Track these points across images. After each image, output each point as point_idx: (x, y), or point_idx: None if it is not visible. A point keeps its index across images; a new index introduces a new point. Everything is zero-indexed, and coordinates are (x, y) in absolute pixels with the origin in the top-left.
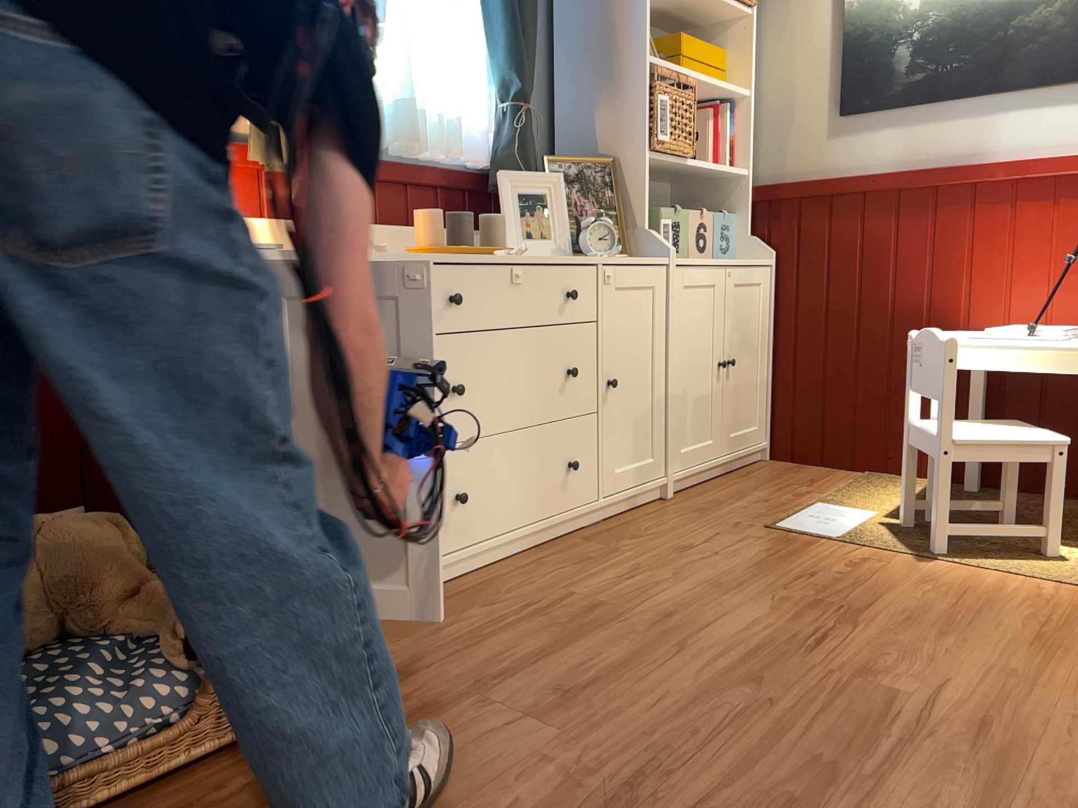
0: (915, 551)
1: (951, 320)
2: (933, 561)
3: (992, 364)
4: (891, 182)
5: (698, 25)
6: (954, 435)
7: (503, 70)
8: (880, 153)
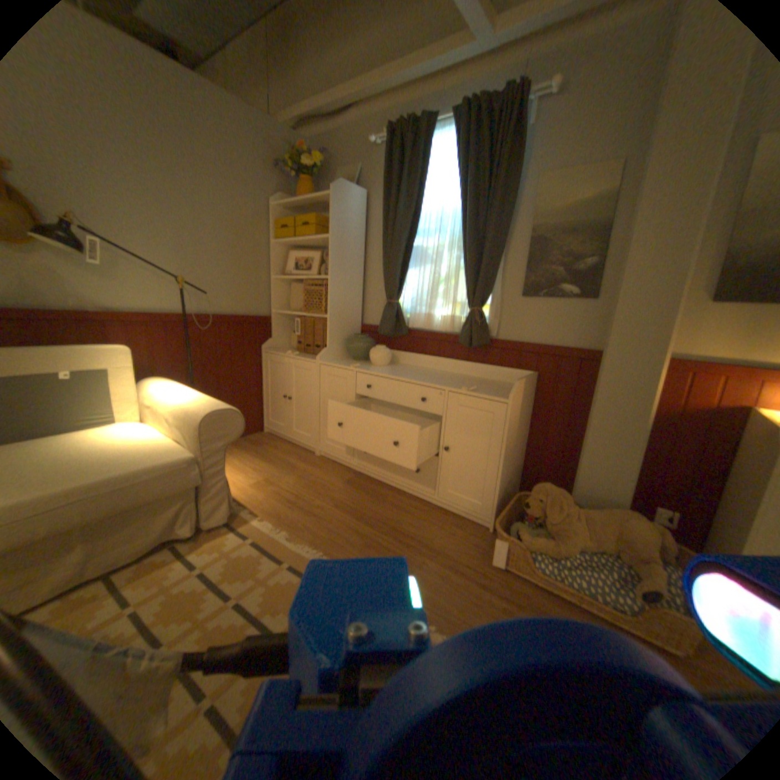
0: None
1: None
2: None
3: None
4: None
5: None
6: None
7: None
8: None
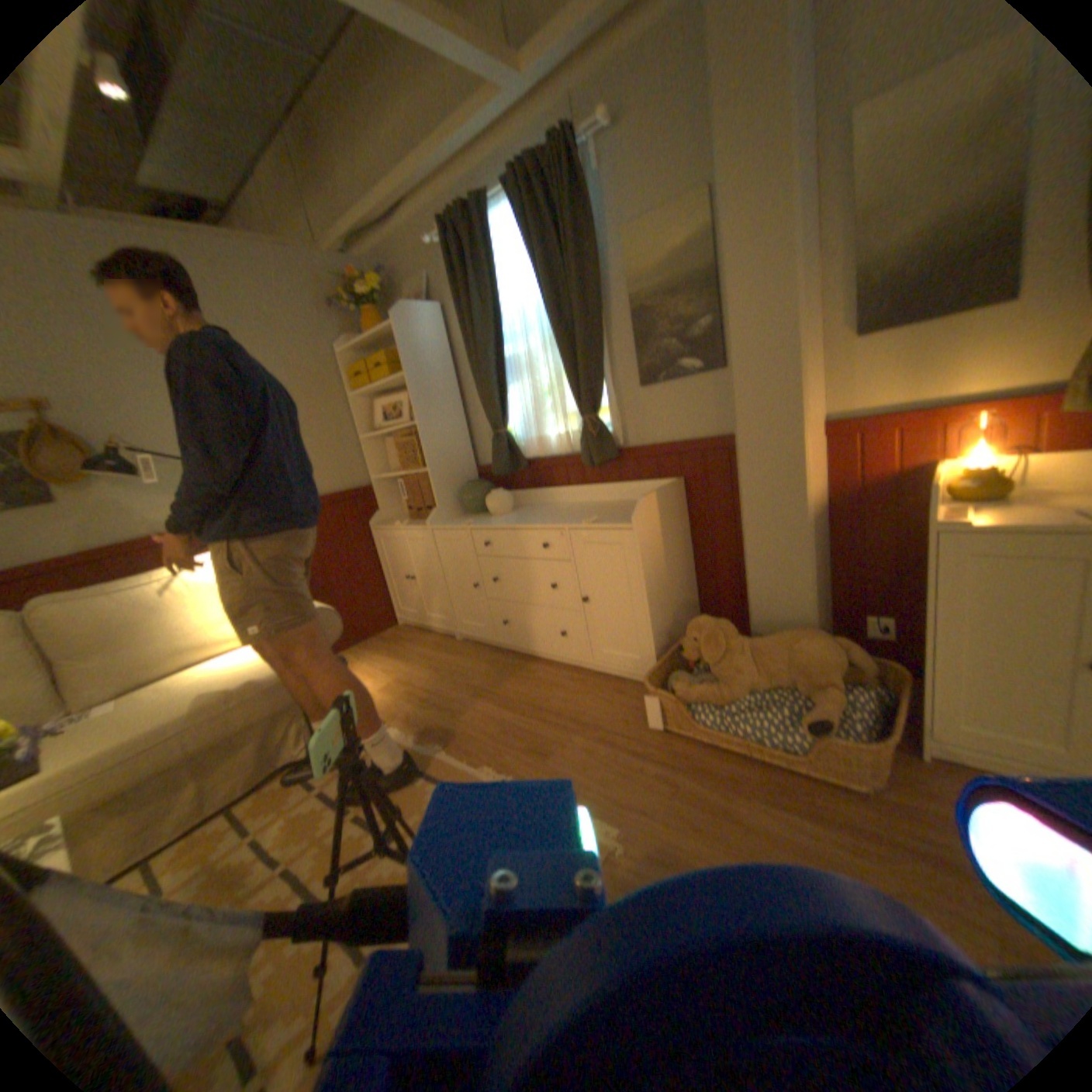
0: None
1: None
2: None
3: None
4: None
5: None
6: None
7: None
8: None
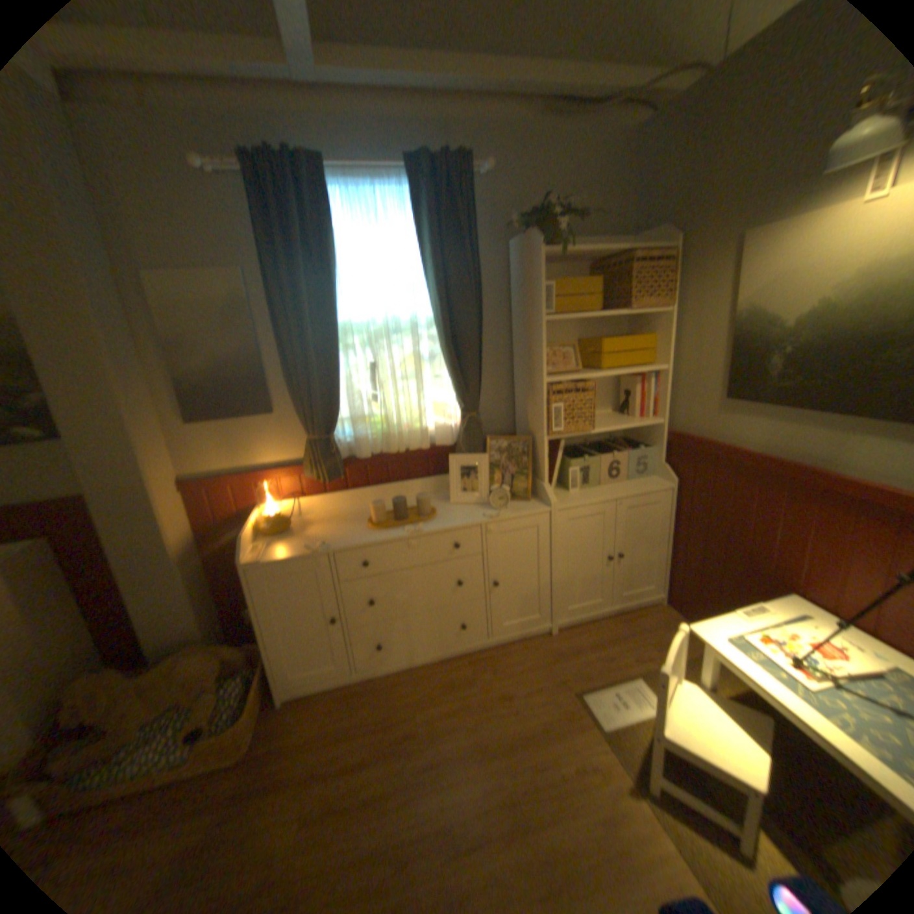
0: (641, 783)
1: (794, 585)
2: (640, 804)
3: (746, 681)
4: (757, 462)
5: (638, 314)
6: (673, 732)
7: (455, 397)
8: (755, 435)
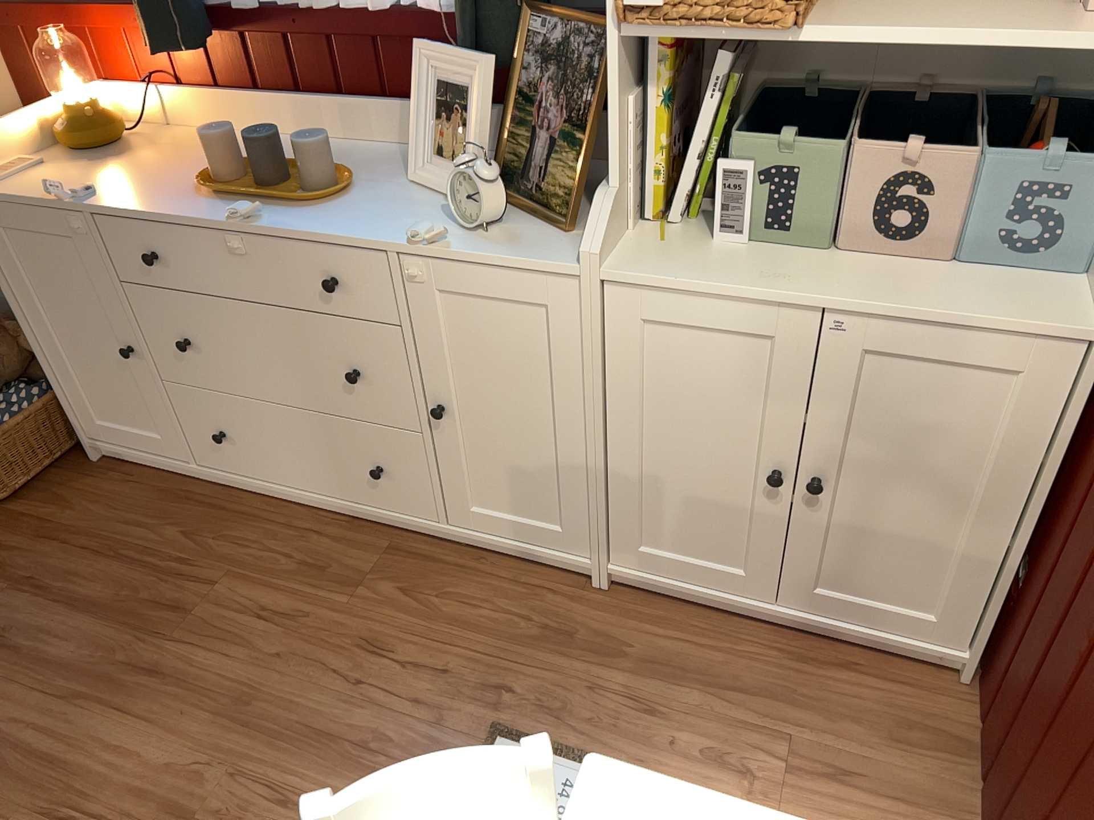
0: None
1: None
2: None
3: None
4: None
5: None
6: None
7: None
8: None
